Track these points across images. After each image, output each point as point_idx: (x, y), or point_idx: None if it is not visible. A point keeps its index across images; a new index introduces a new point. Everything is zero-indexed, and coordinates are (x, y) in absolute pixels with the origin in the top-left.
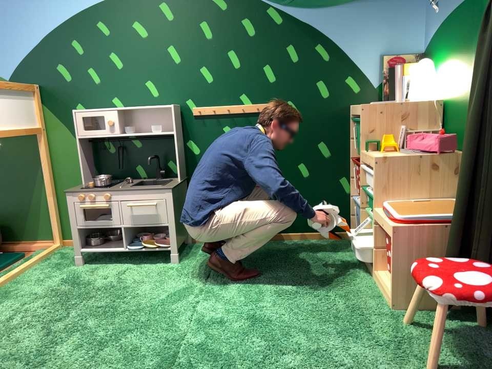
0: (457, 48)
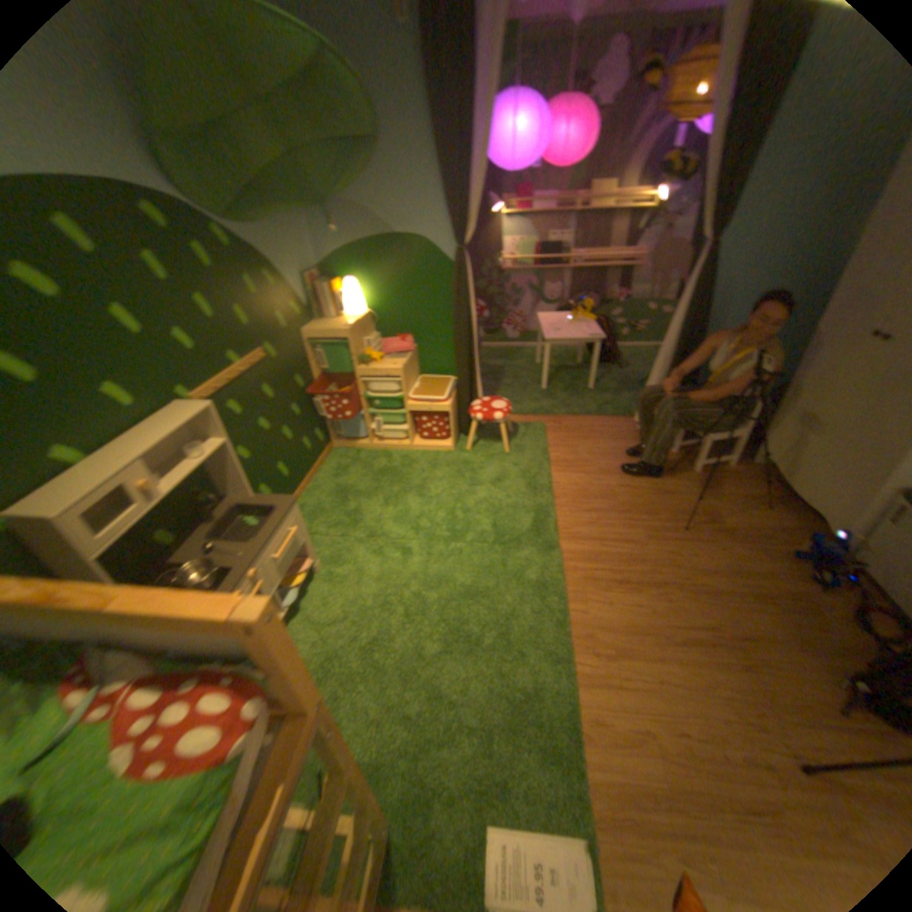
0: (377, 271)
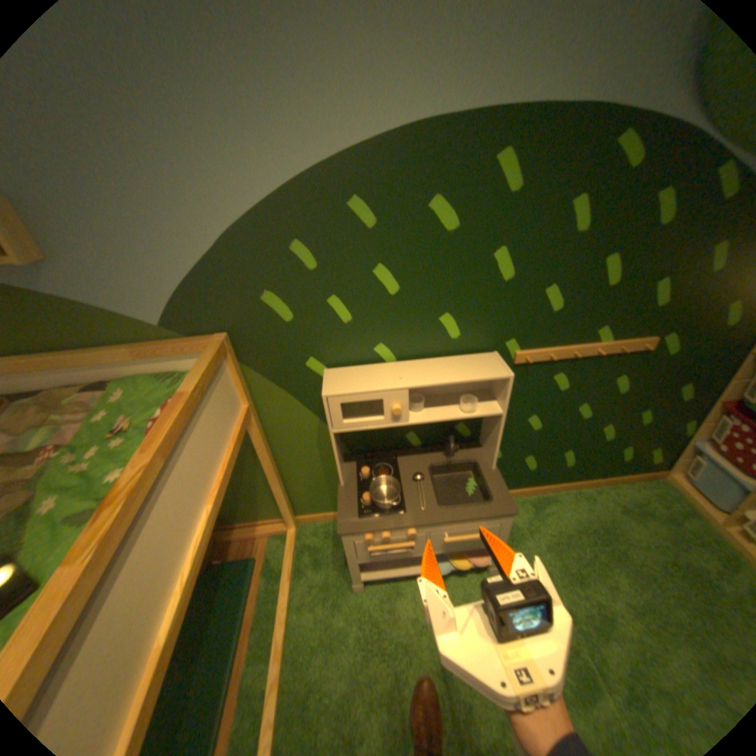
0: None
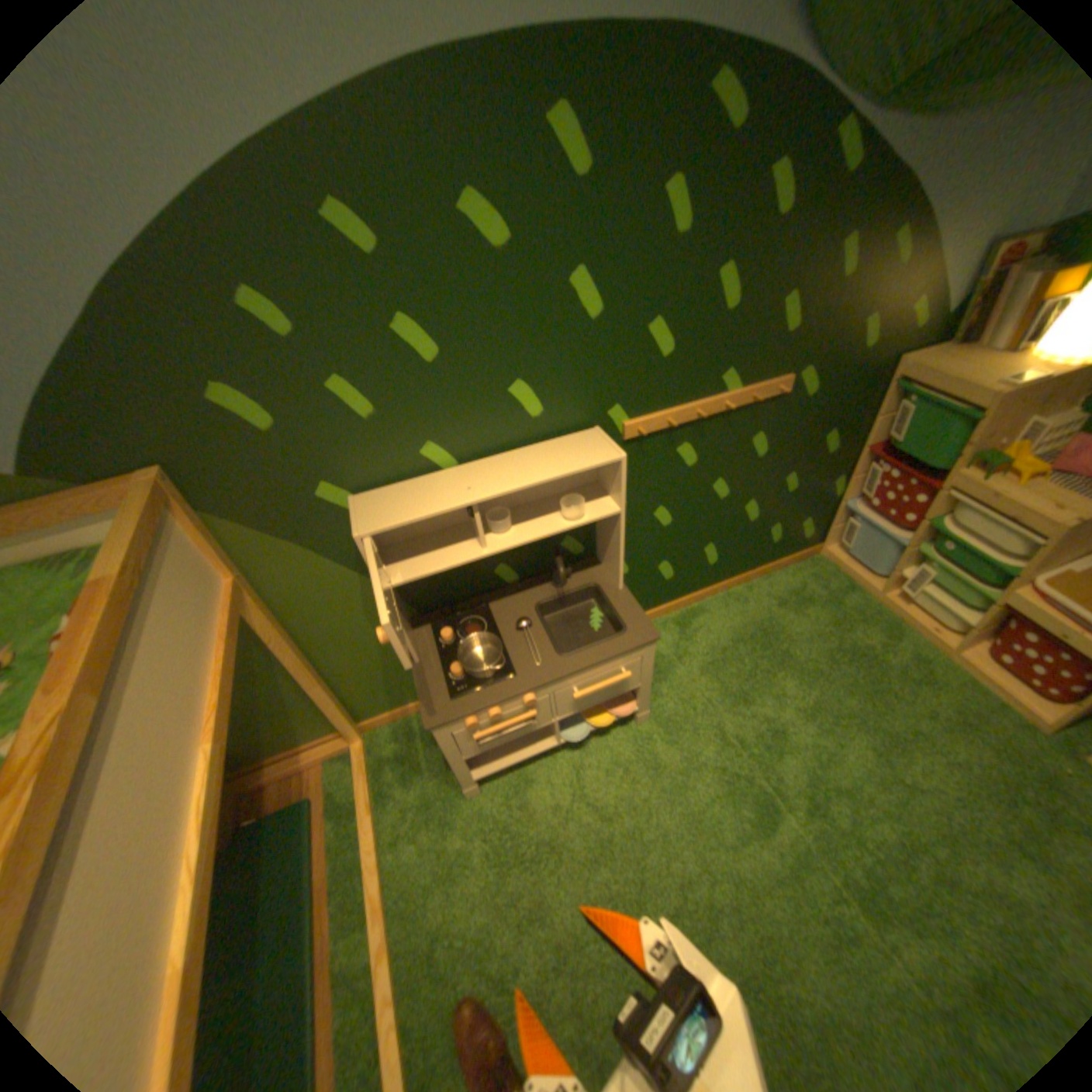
0: None
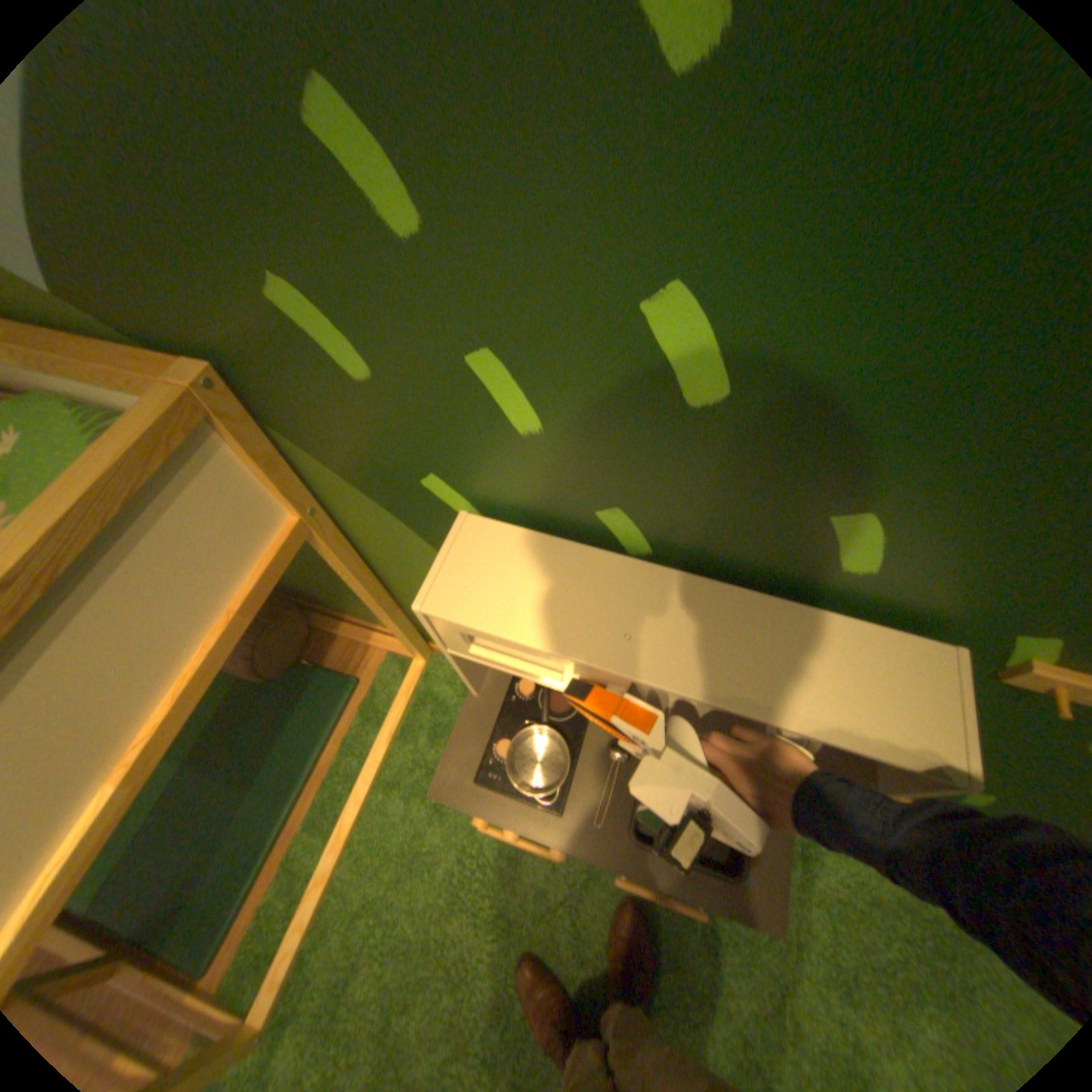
0: None
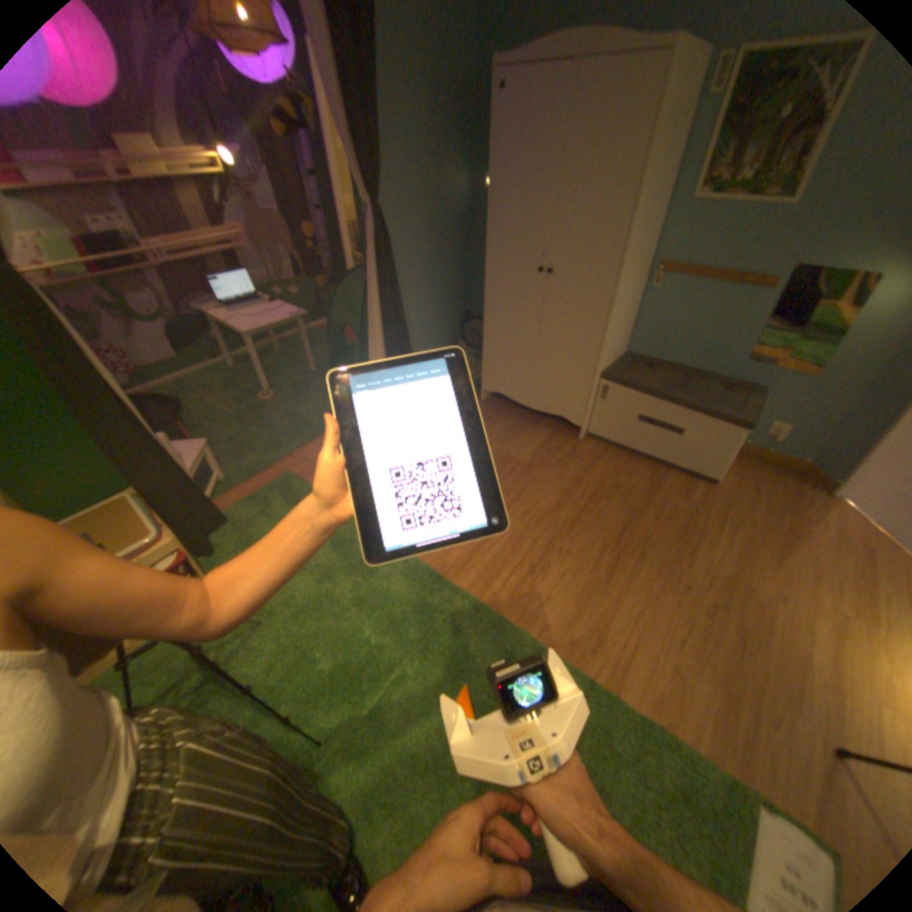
0: None
